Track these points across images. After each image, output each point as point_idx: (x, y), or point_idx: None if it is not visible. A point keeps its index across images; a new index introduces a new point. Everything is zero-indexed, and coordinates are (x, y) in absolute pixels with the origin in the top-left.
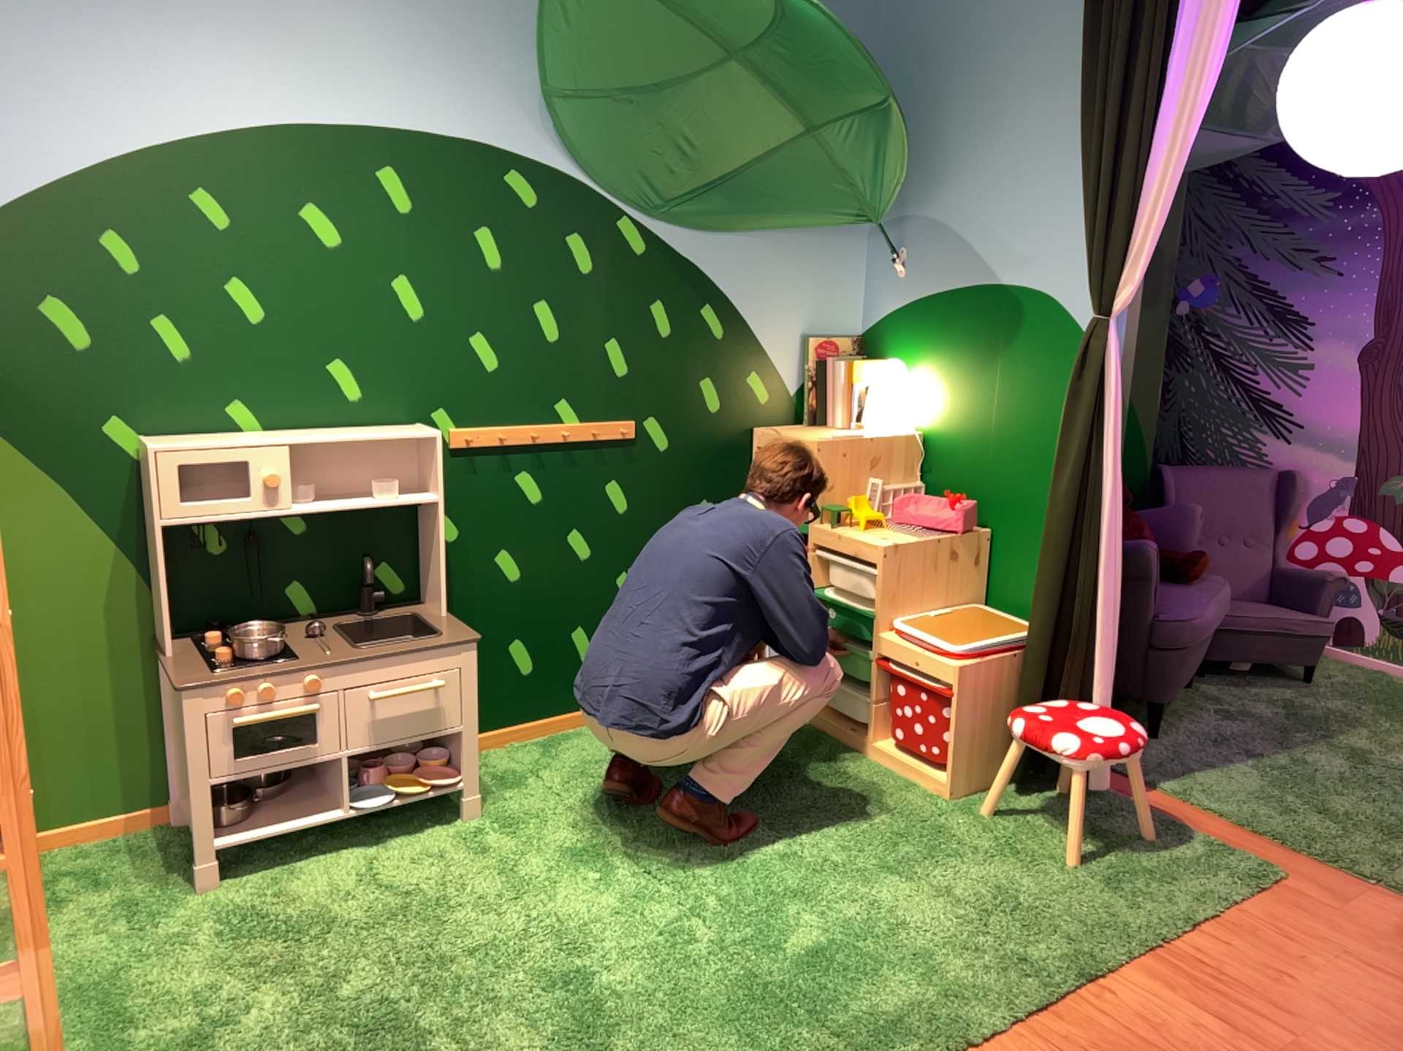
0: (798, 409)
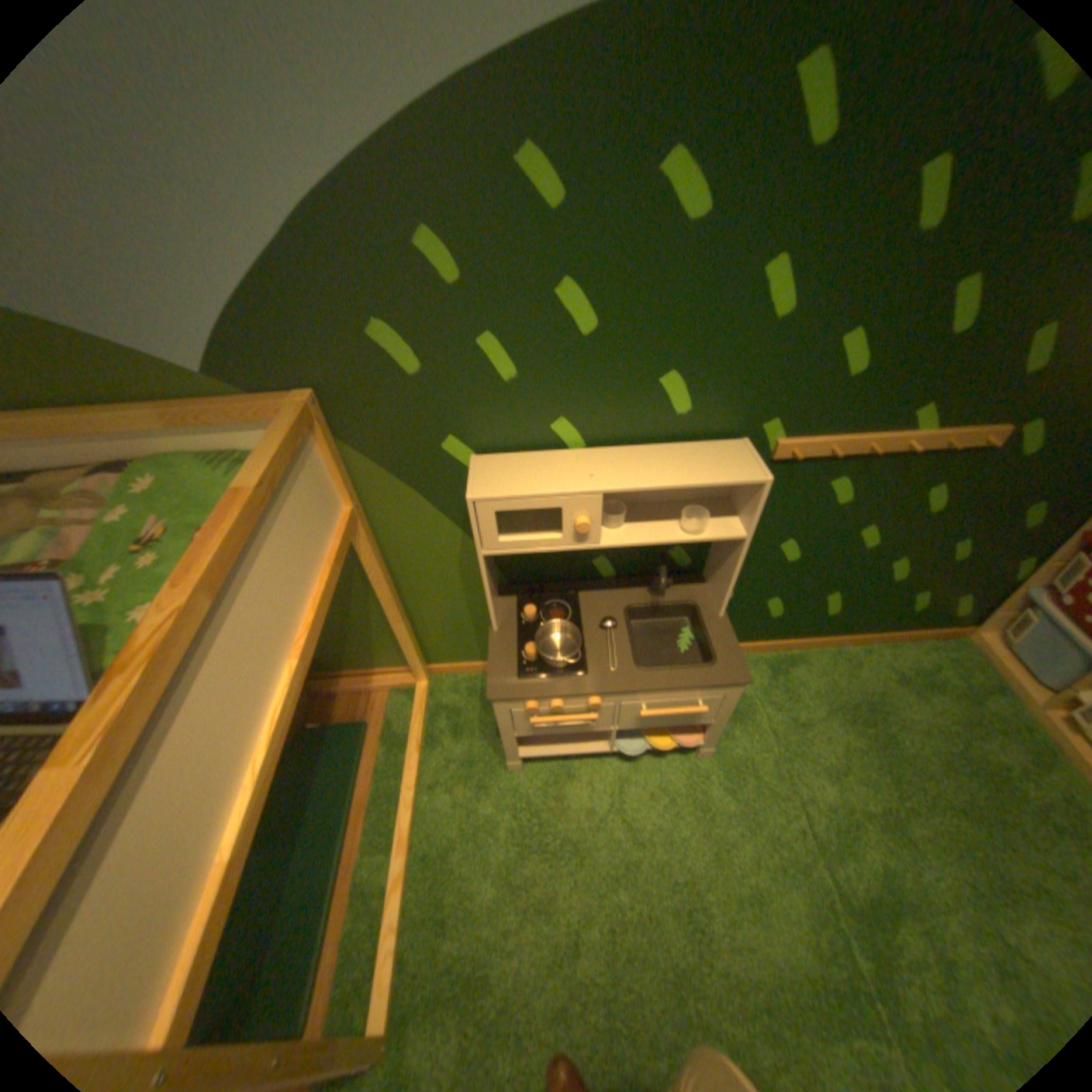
0: None
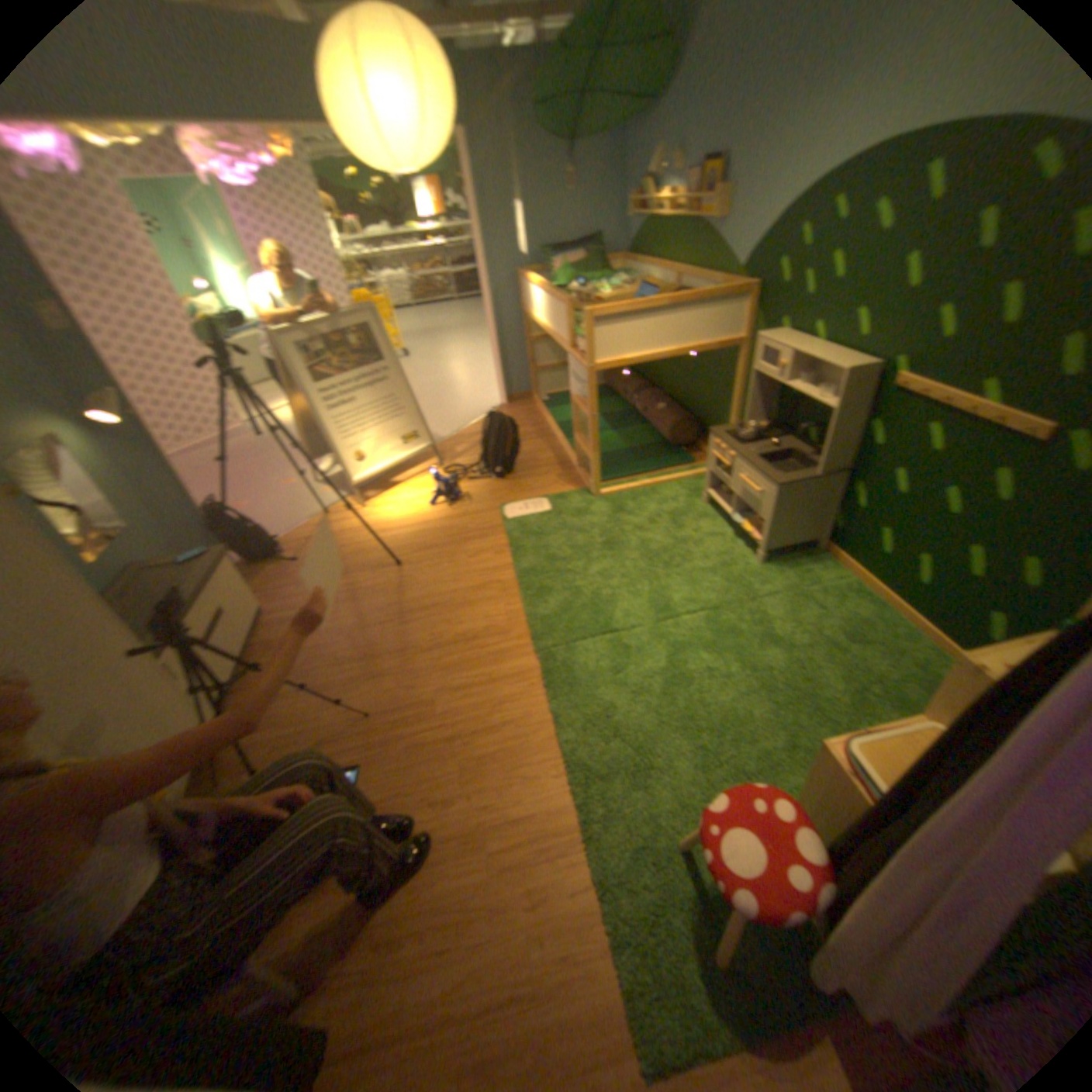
0: None
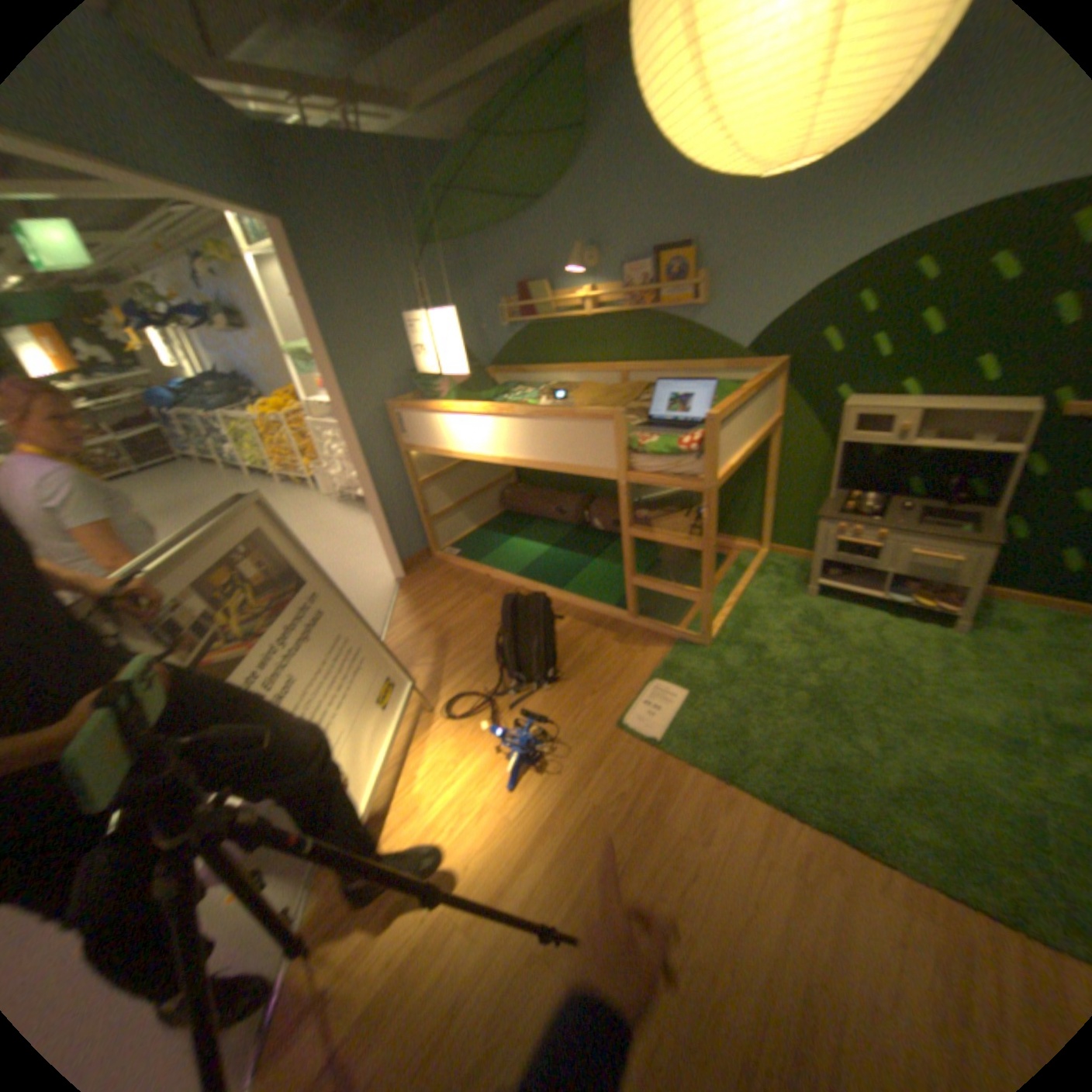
0: None
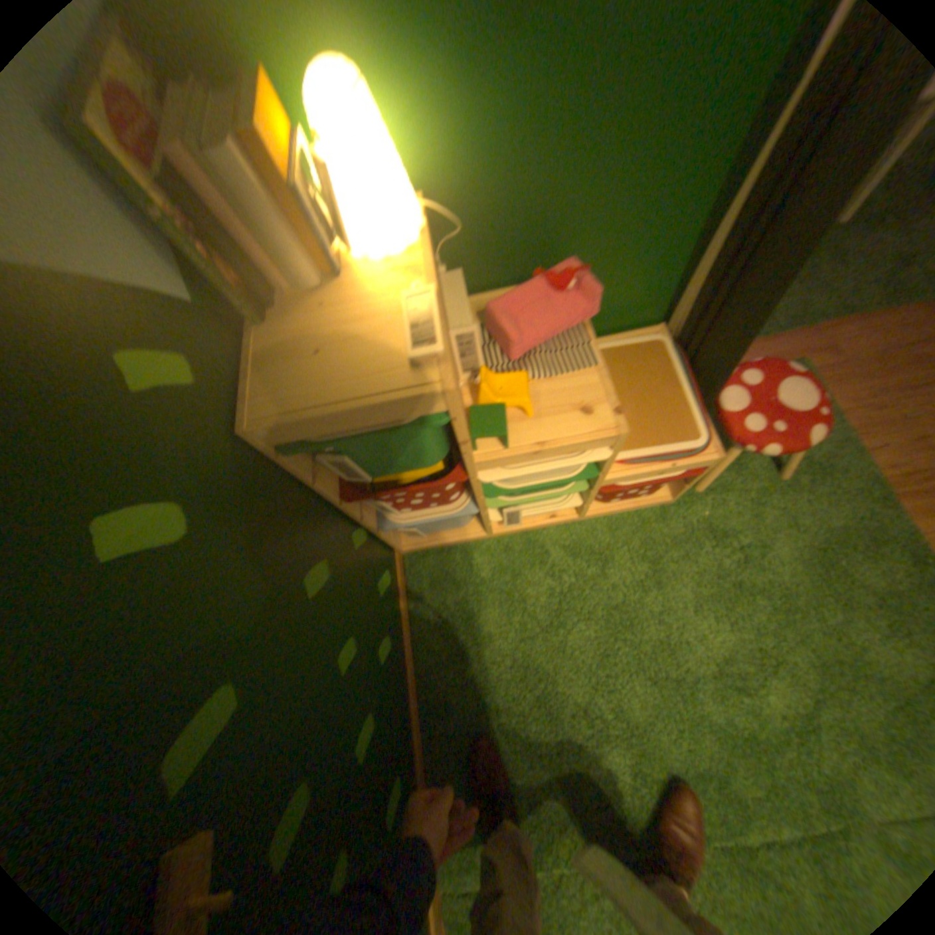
0: (216, 308)
